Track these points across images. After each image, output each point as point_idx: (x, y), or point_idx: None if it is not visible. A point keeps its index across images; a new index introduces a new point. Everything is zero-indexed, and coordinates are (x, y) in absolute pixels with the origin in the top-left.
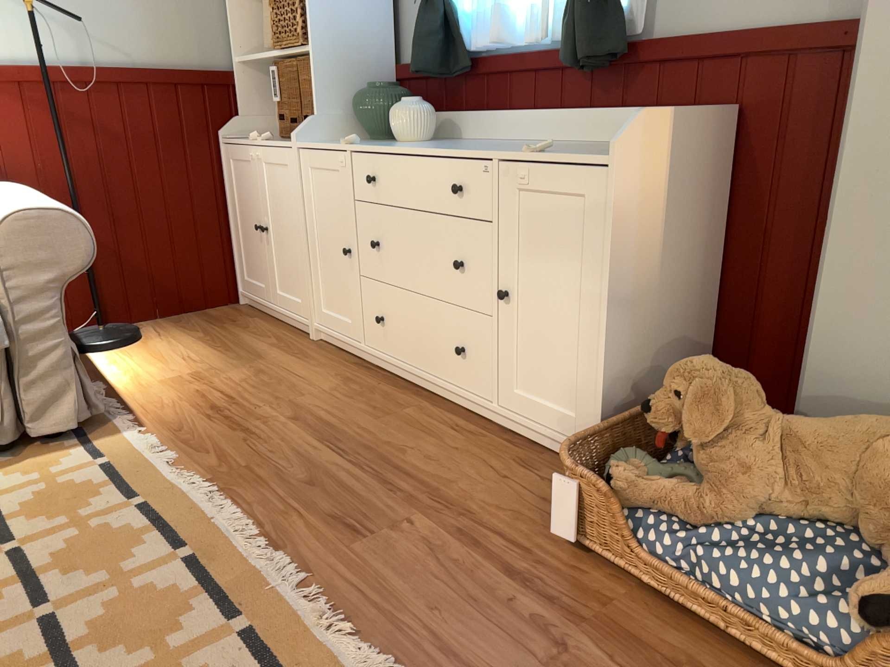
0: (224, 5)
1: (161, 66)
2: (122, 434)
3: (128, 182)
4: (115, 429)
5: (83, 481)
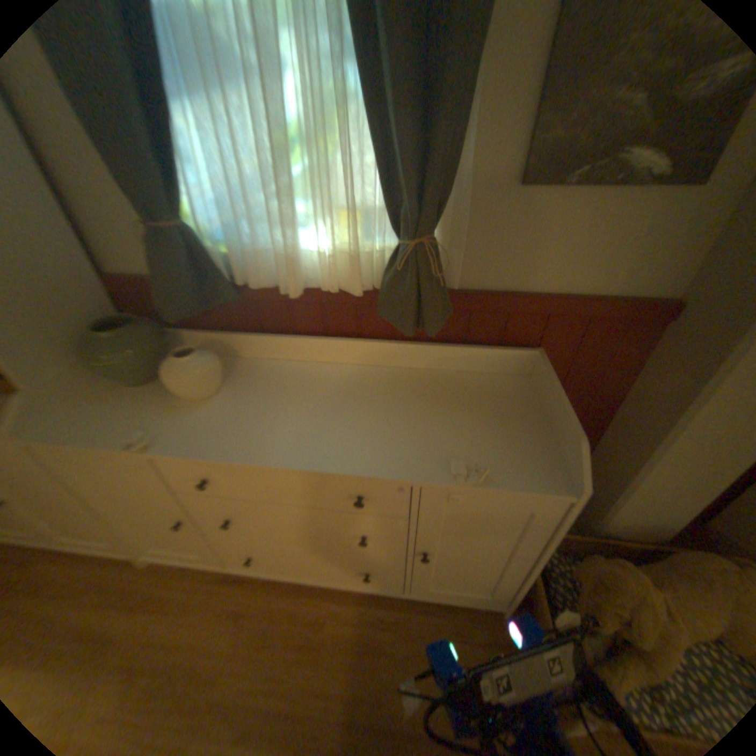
0: None
1: None
2: None
3: None
4: None
5: None
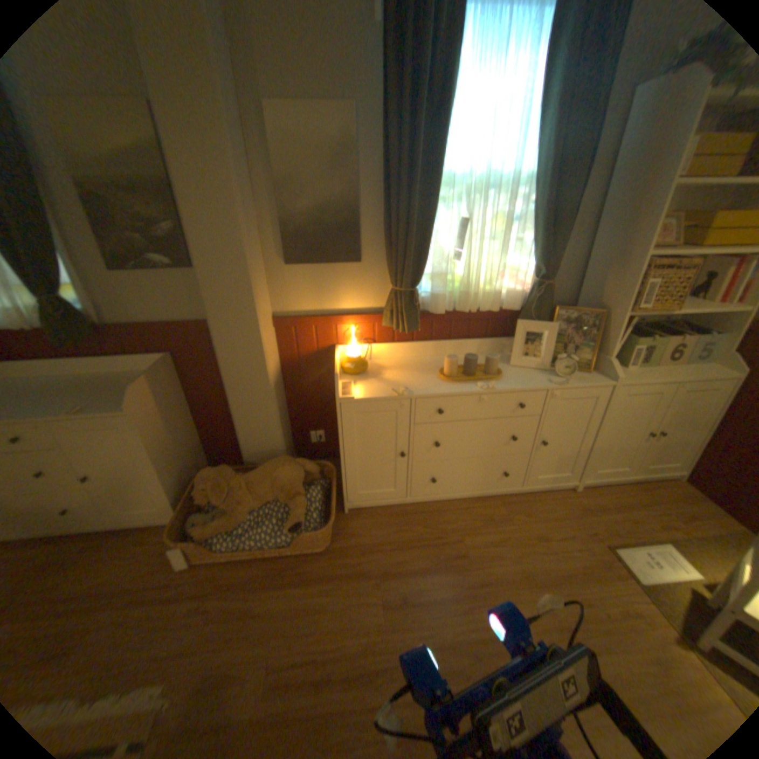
0: None
1: None
2: None
3: None
4: None
5: None
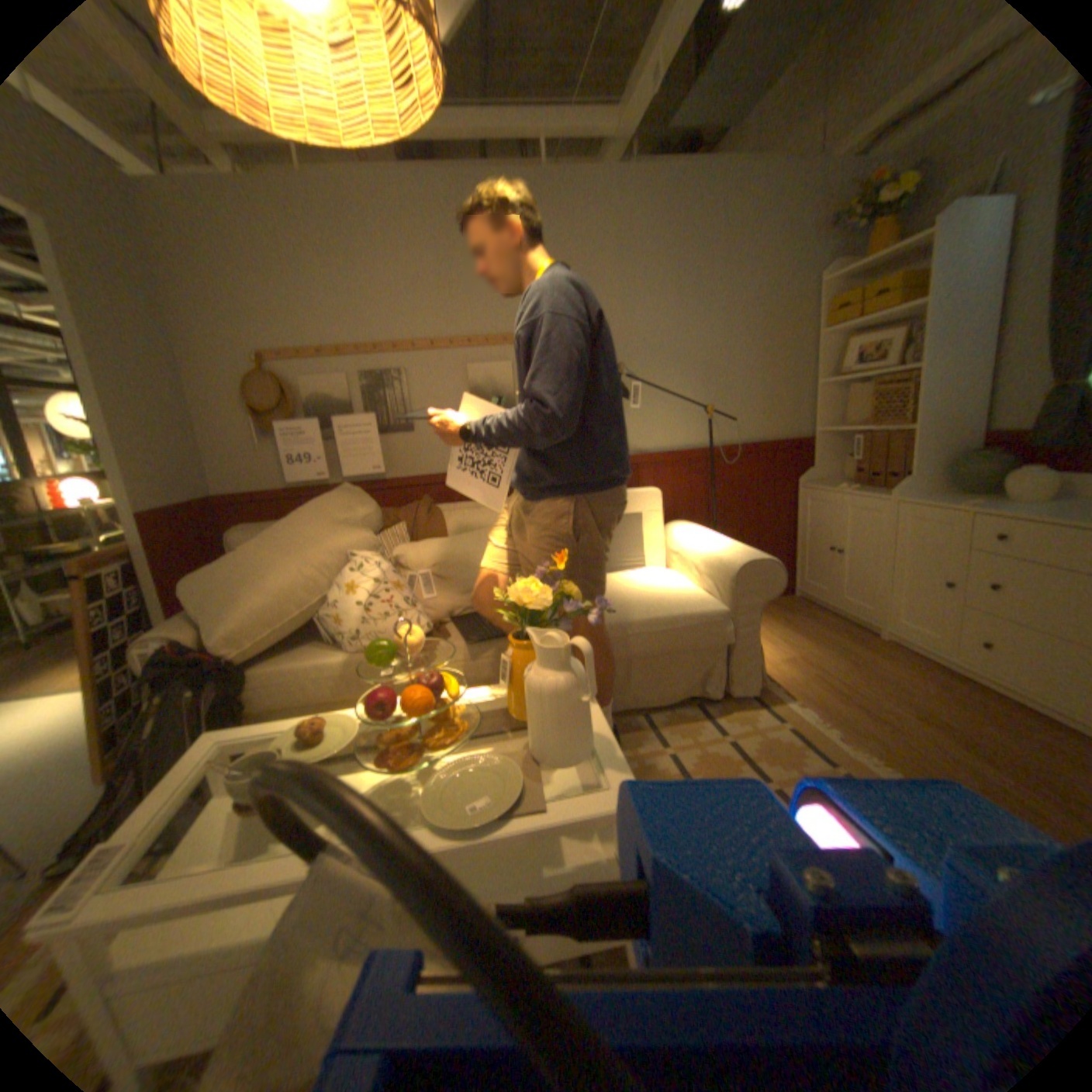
0: (814, 389)
1: (767, 436)
2: (786, 705)
3: (736, 513)
4: (778, 699)
5: (786, 742)
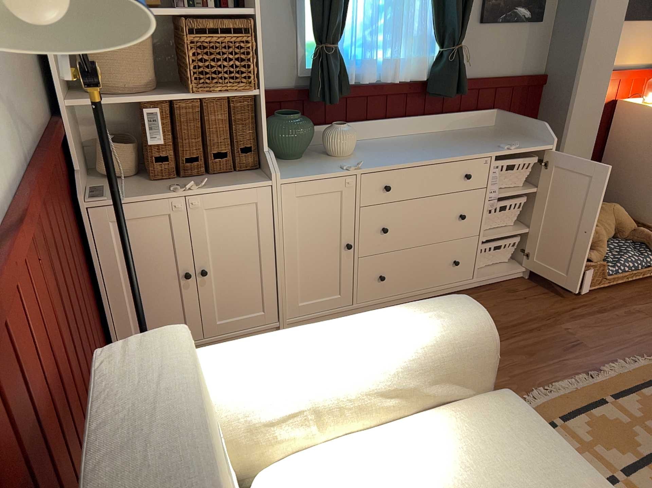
0: None
1: (37, 132)
2: None
3: (73, 301)
4: None
5: None
